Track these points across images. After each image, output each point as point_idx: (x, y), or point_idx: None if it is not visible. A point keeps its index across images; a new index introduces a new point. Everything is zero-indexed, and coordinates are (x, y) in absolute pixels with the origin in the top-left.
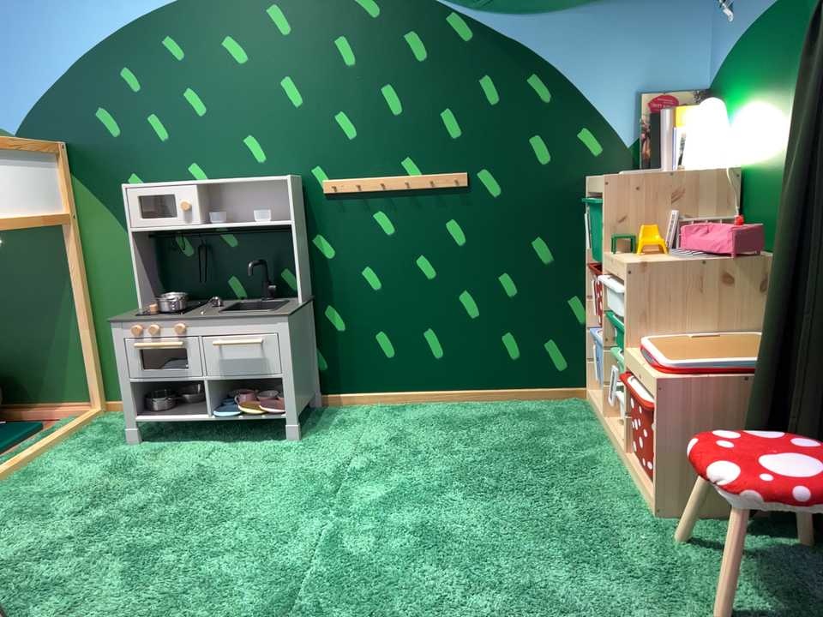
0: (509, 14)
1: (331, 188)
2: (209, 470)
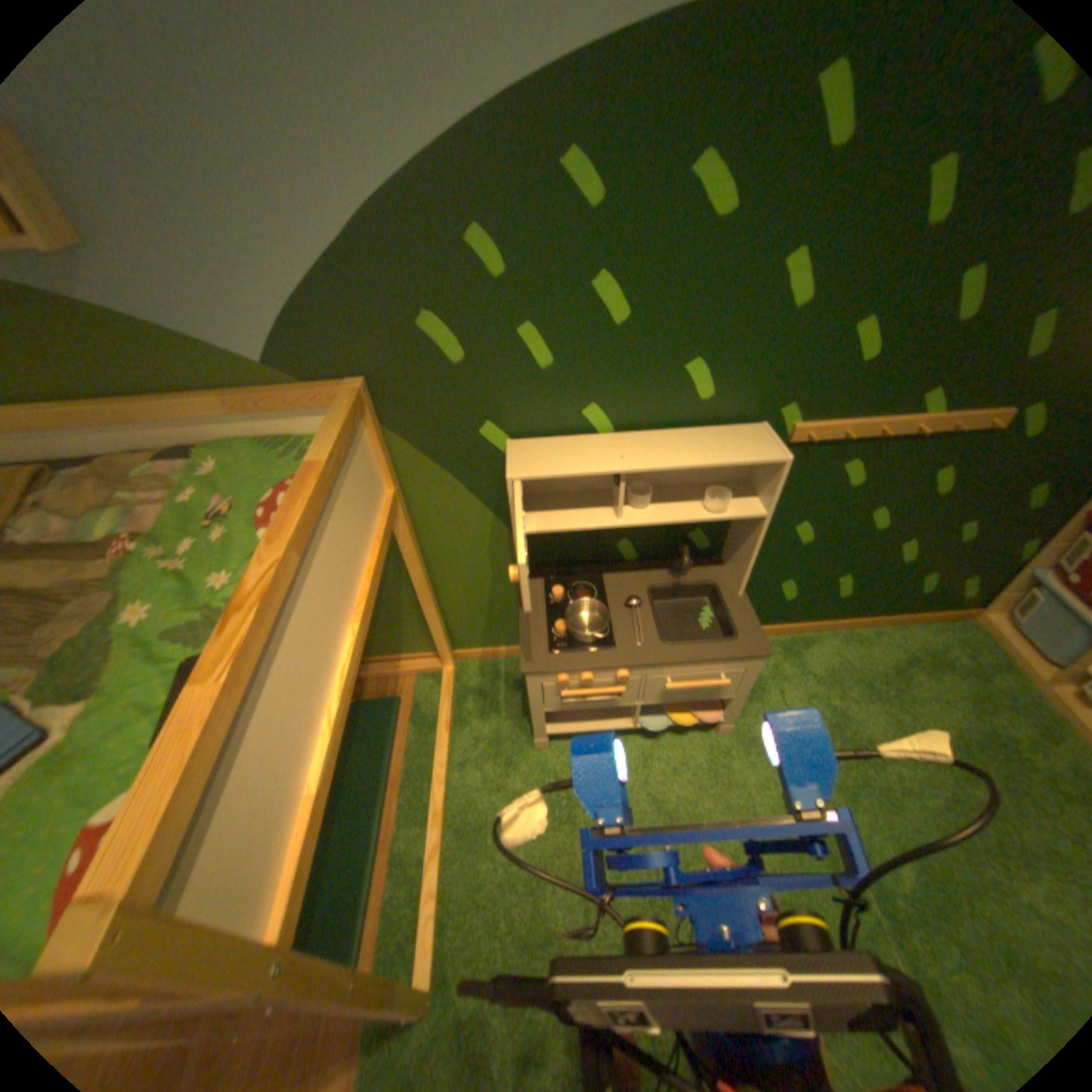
0: None
1: (807, 438)
2: (668, 806)
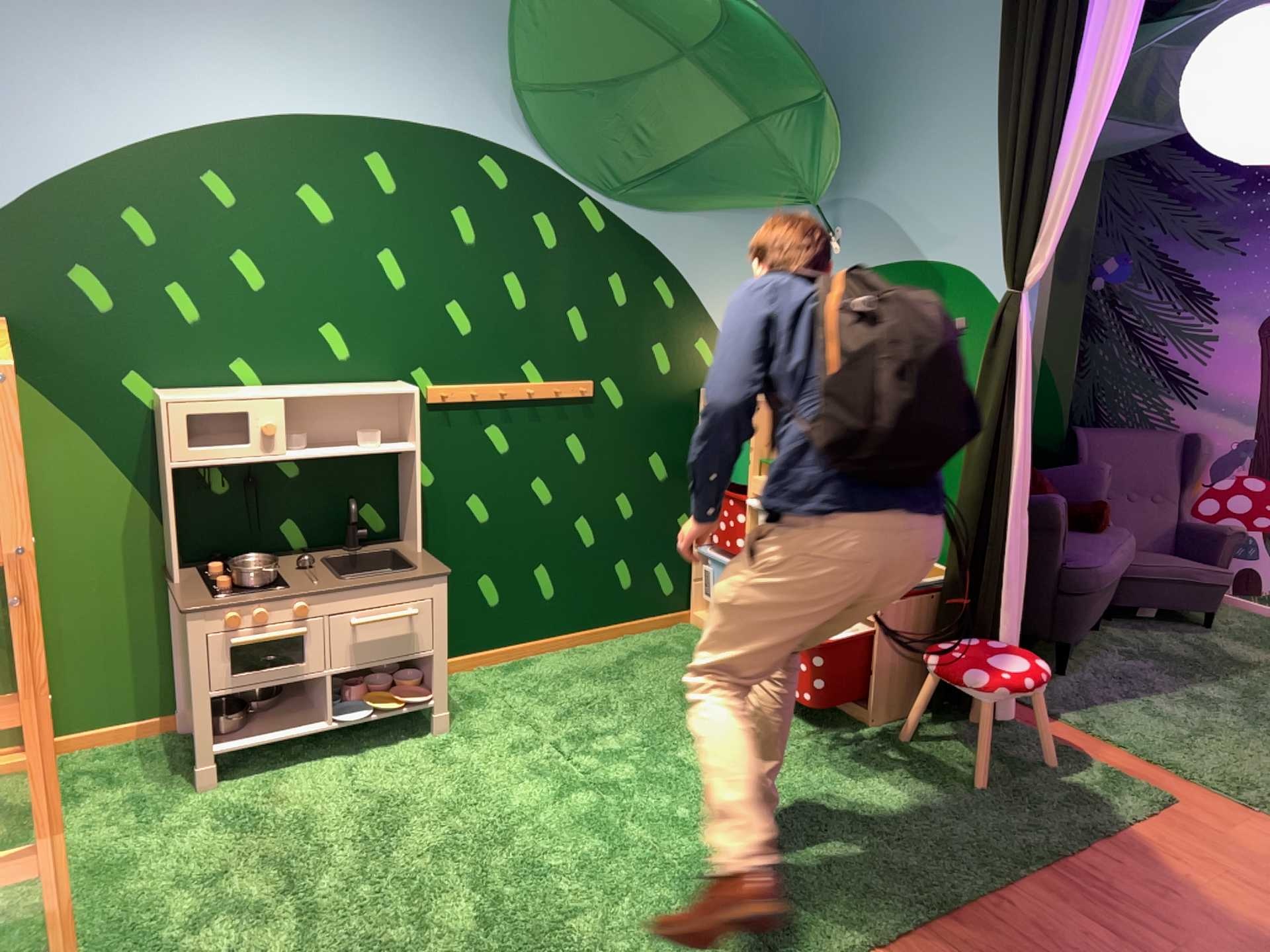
0: (641, 214)
1: (442, 399)
2: (387, 785)
